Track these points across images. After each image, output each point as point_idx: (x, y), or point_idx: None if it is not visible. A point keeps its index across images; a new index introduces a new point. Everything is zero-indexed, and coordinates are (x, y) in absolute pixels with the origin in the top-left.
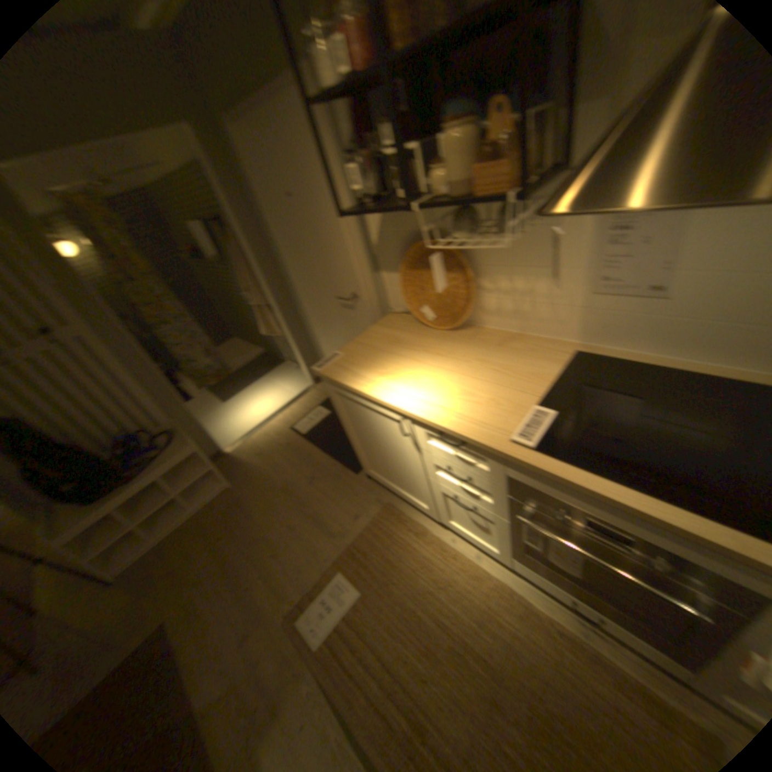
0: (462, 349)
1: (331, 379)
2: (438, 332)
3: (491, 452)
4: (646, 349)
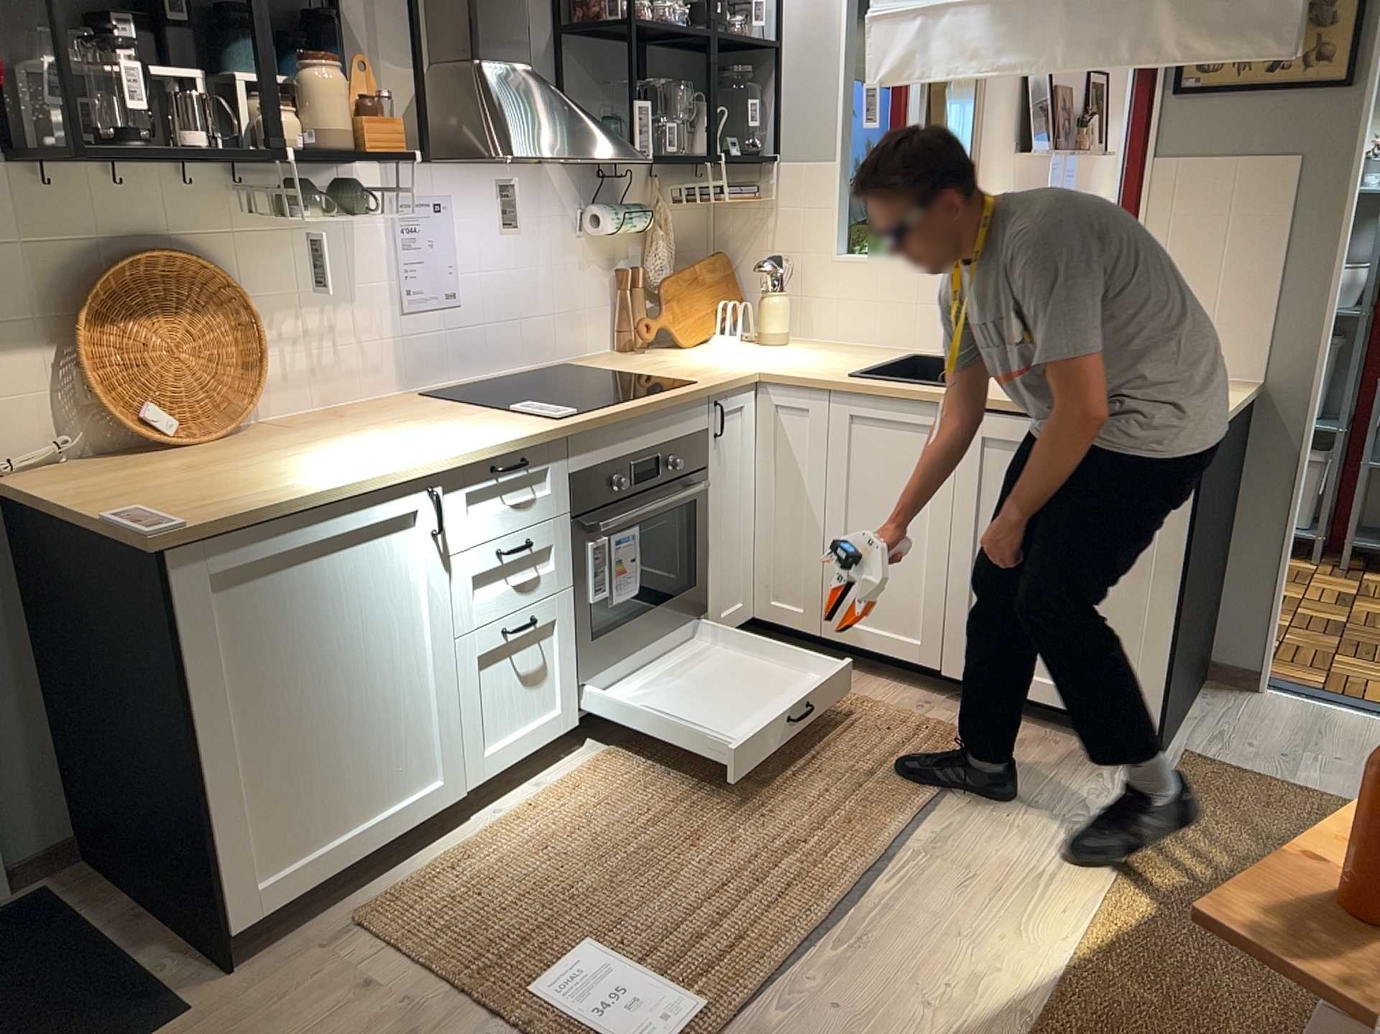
0: (319, 432)
1: (247, 511)
2: (224, 442)
3: (559, 439)
4: (461, 376)
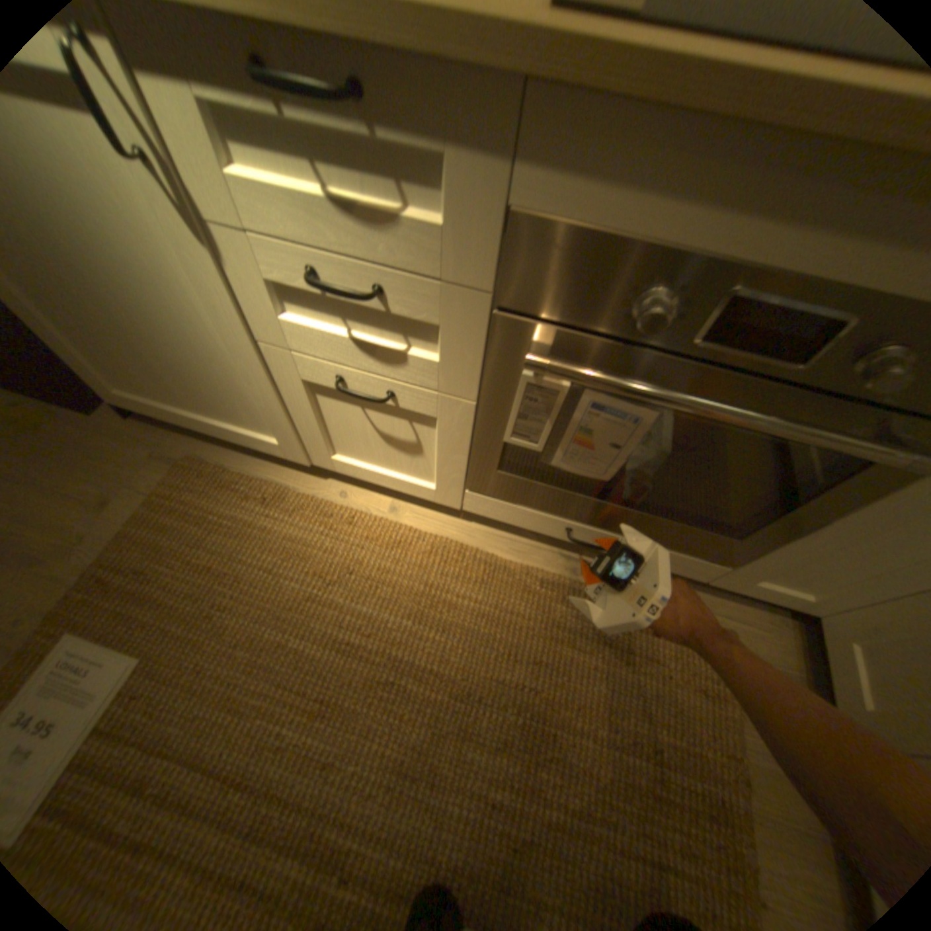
0: None
1: None
2: None
3: (488, 70)
4: None
